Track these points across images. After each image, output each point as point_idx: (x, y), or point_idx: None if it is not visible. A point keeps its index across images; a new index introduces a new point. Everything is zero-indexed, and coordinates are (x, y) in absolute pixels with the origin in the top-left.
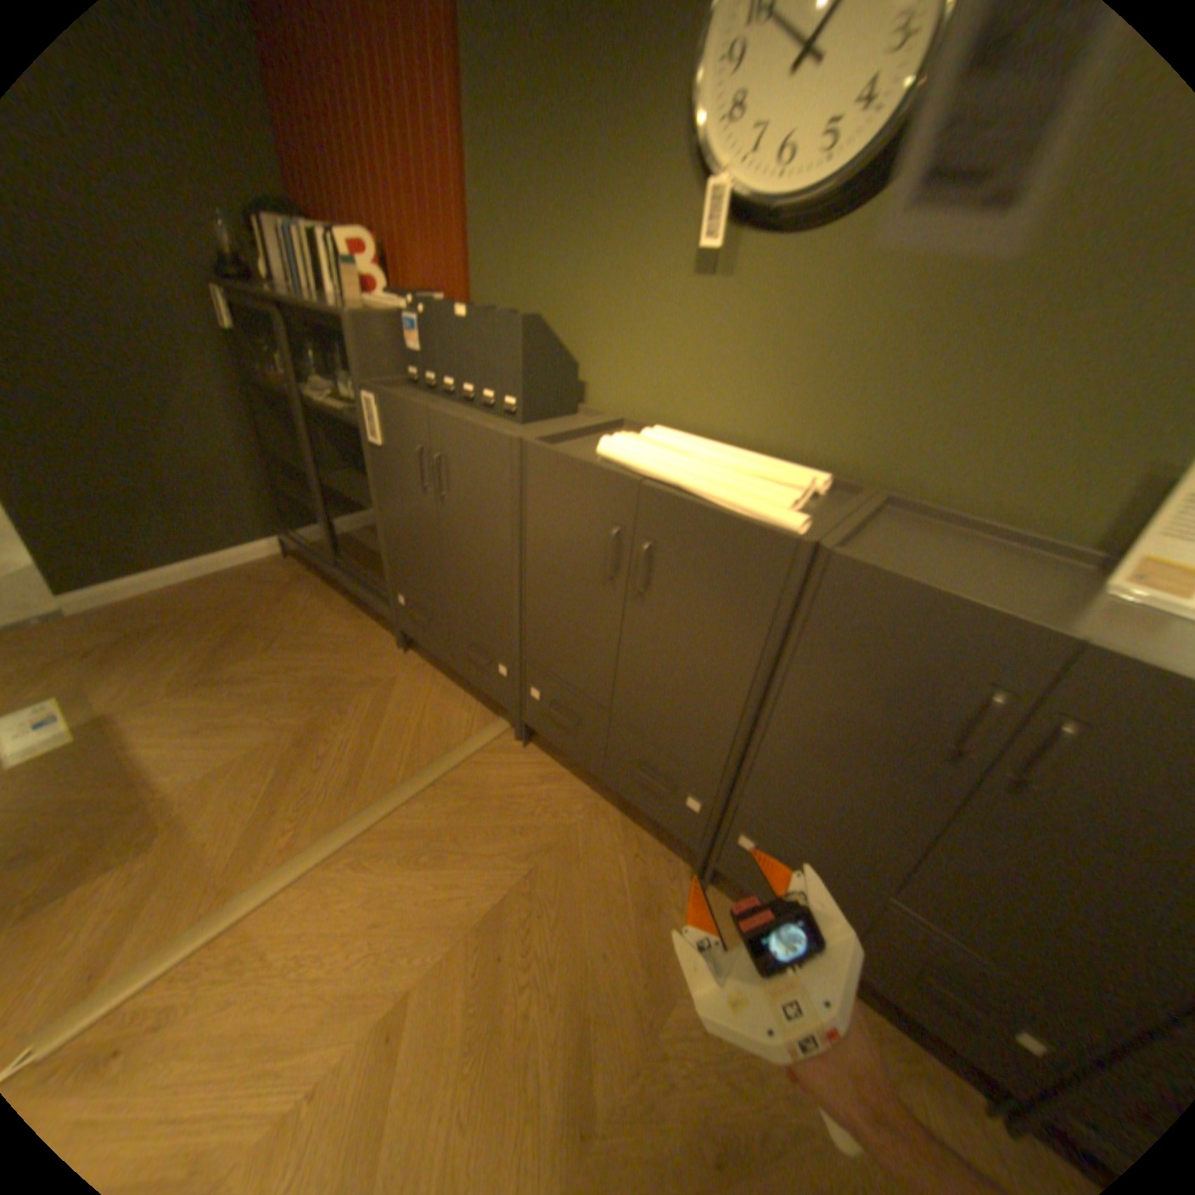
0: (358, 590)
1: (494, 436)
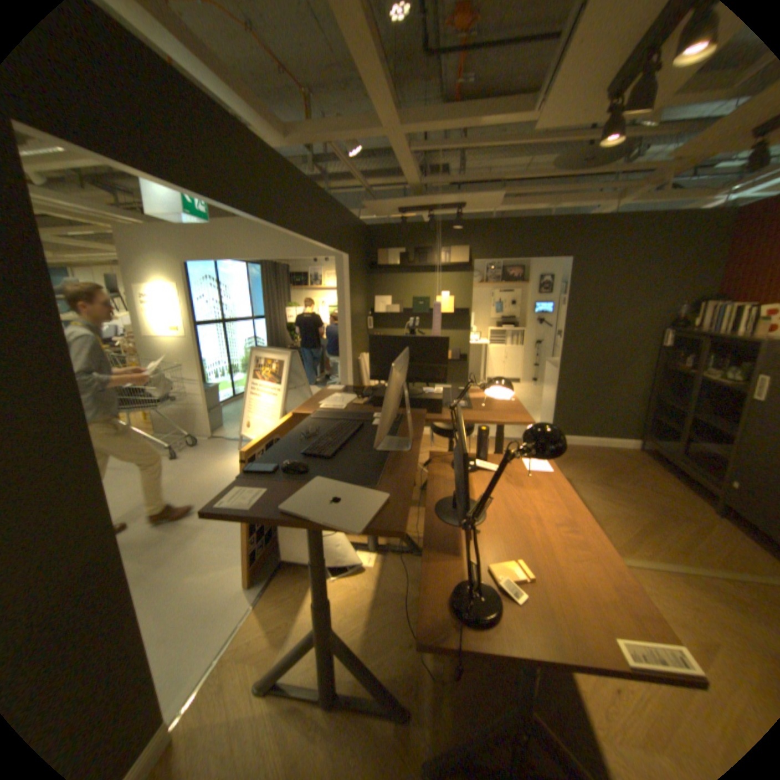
0: (697, 476)
1: None
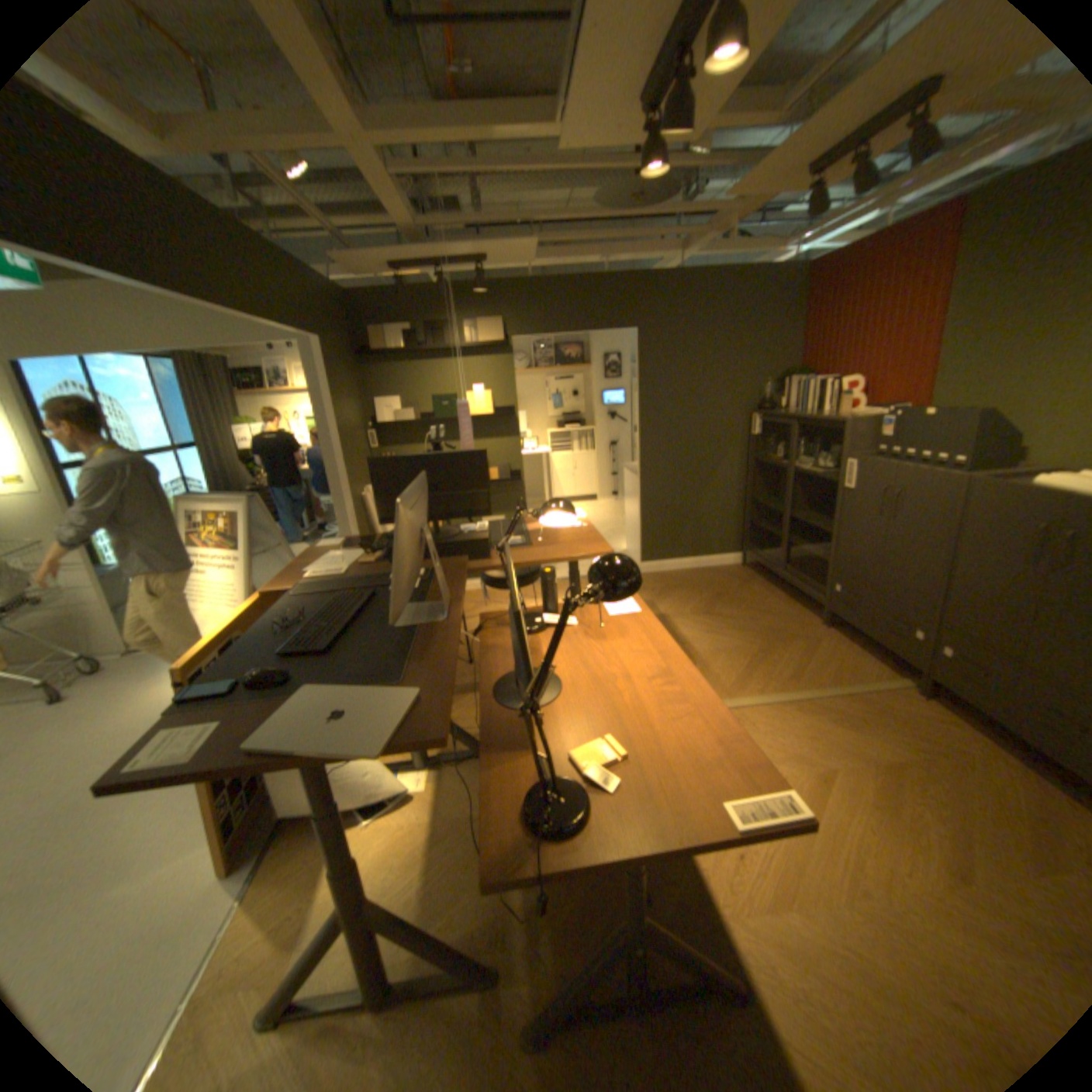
0: (800, 585)
1: (950, 476)
